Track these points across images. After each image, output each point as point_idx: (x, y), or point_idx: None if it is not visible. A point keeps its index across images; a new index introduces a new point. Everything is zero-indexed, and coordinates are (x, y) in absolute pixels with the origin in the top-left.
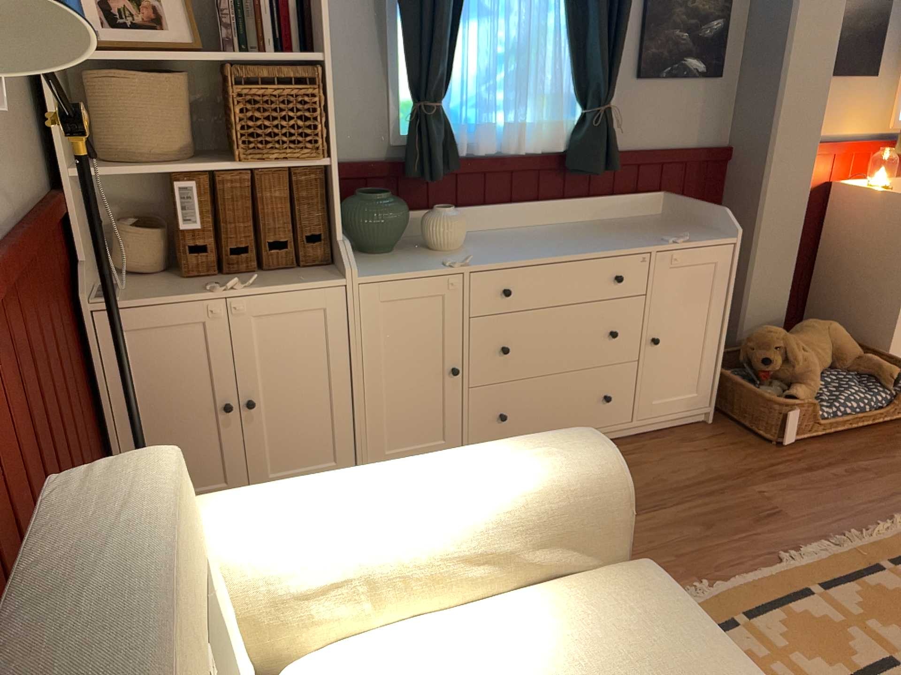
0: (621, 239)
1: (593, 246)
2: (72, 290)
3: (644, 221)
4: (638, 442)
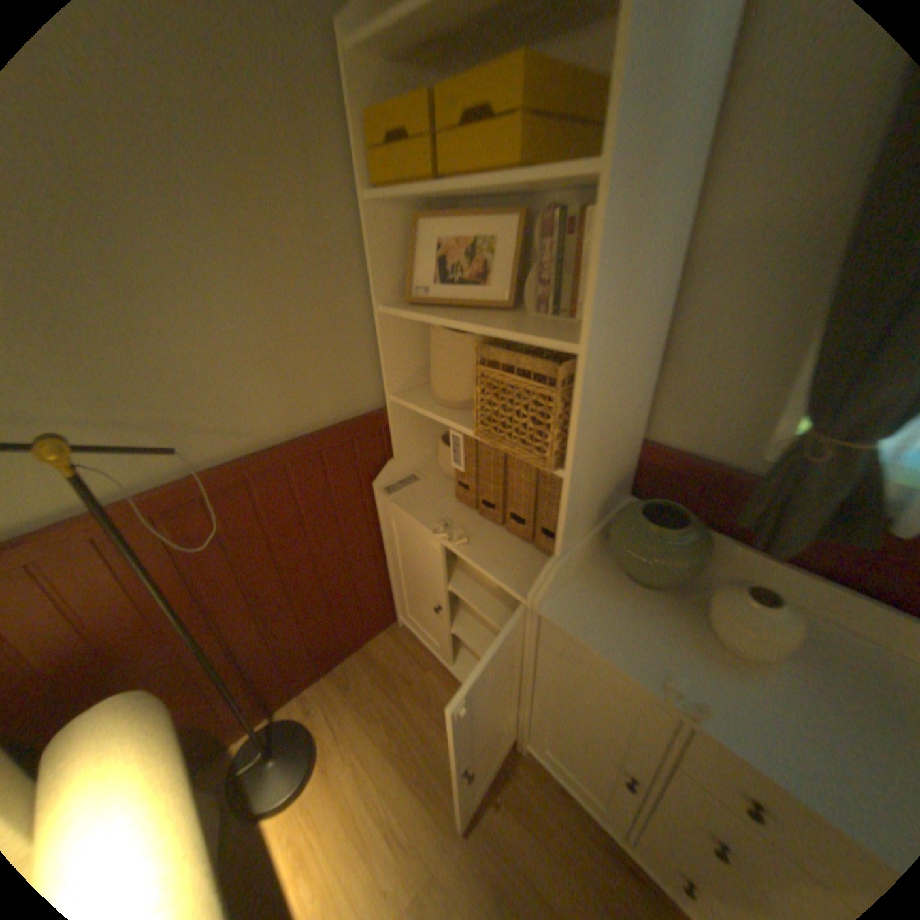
0: None
1: None
2: (373, 477)
3: None
4: None
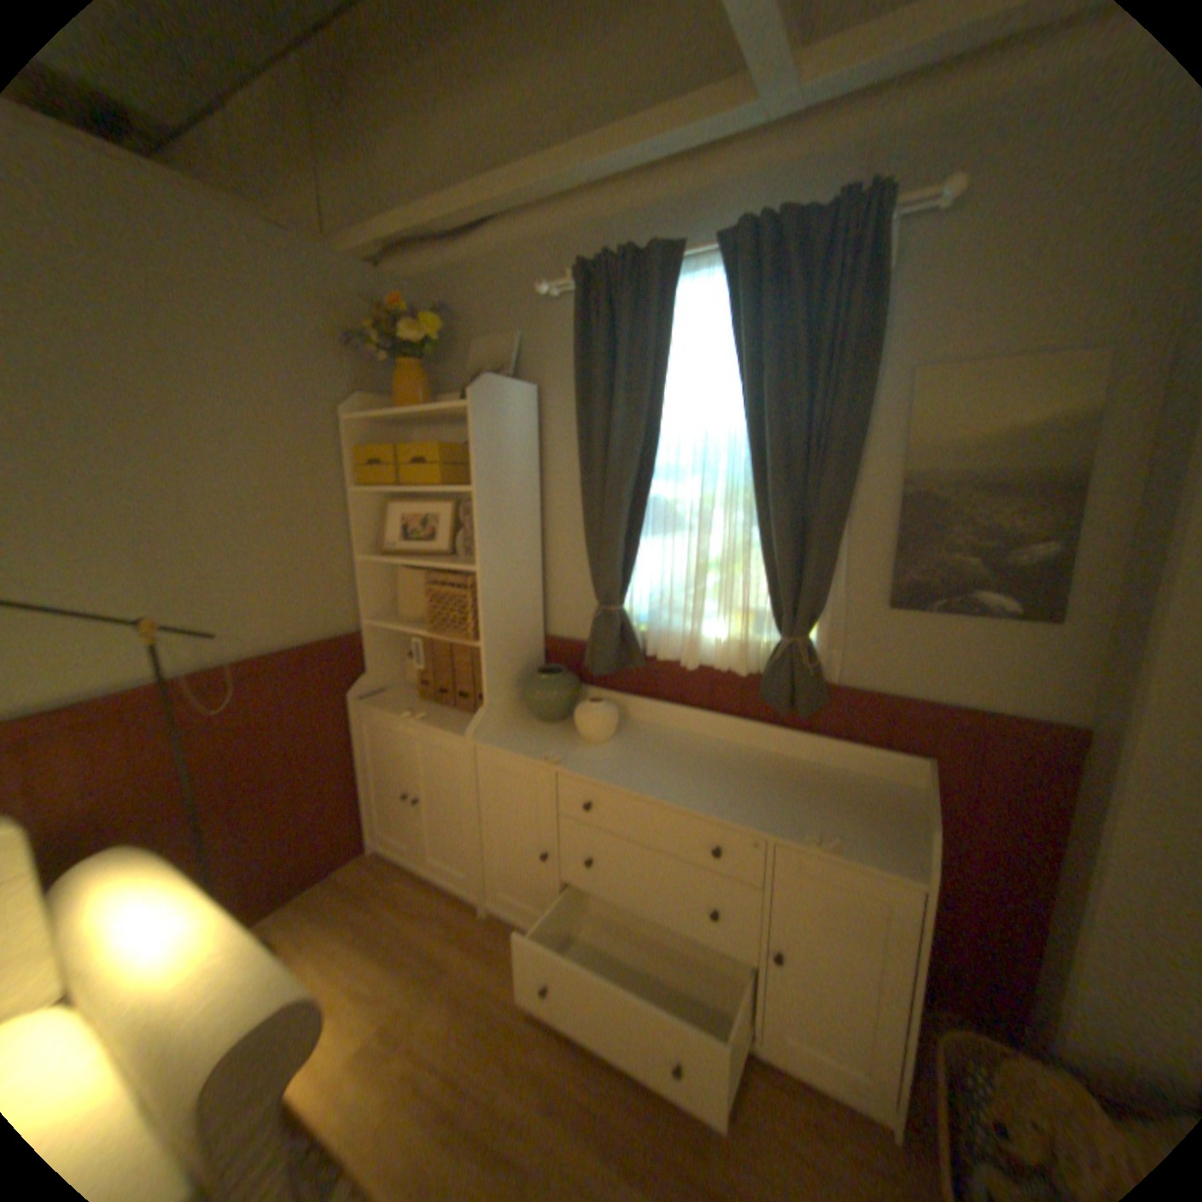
0: (766, 804)
1: (708, 799)
2: (345, 690)
3: (868, 792)
4: (755, 1077)
